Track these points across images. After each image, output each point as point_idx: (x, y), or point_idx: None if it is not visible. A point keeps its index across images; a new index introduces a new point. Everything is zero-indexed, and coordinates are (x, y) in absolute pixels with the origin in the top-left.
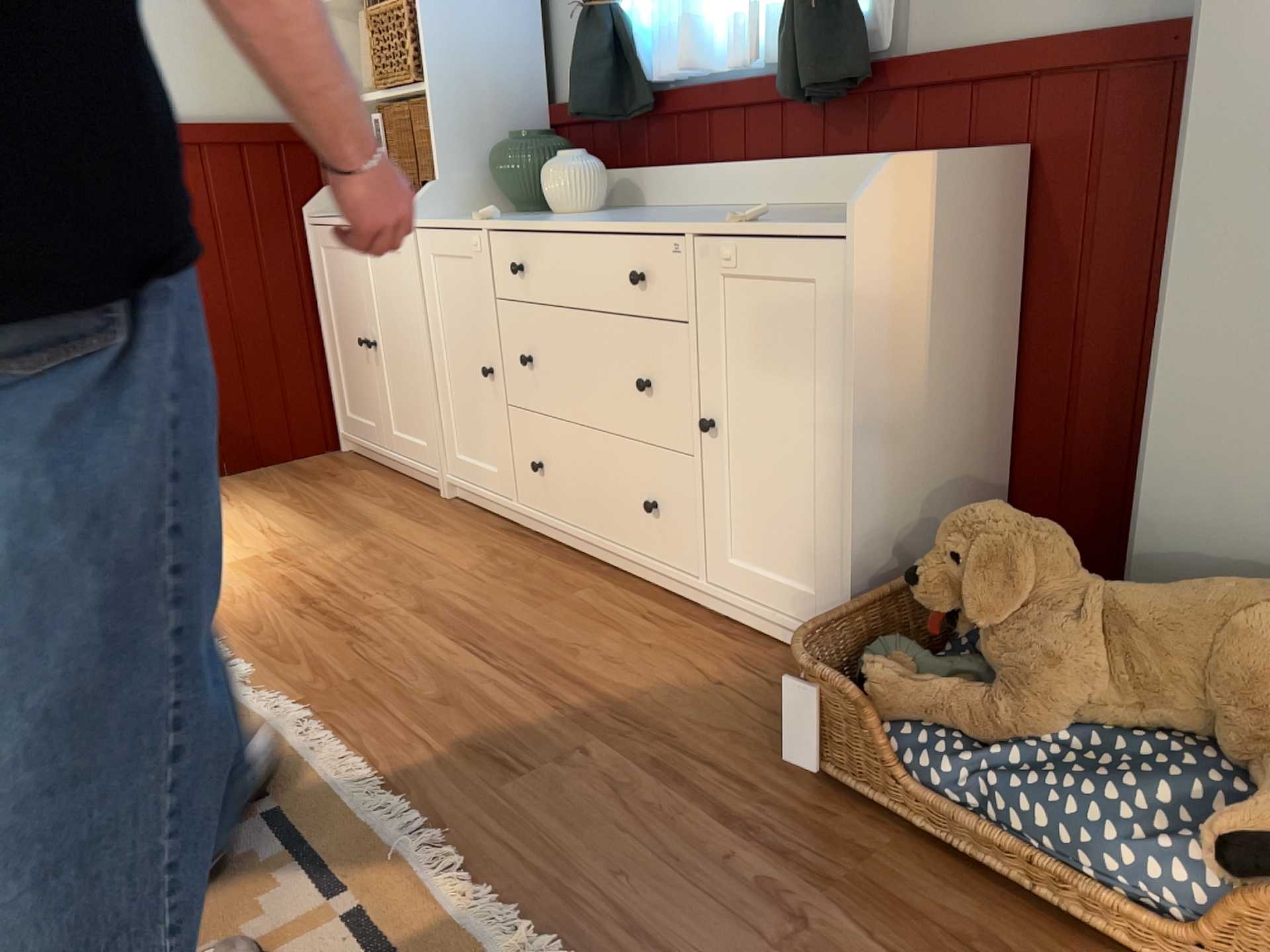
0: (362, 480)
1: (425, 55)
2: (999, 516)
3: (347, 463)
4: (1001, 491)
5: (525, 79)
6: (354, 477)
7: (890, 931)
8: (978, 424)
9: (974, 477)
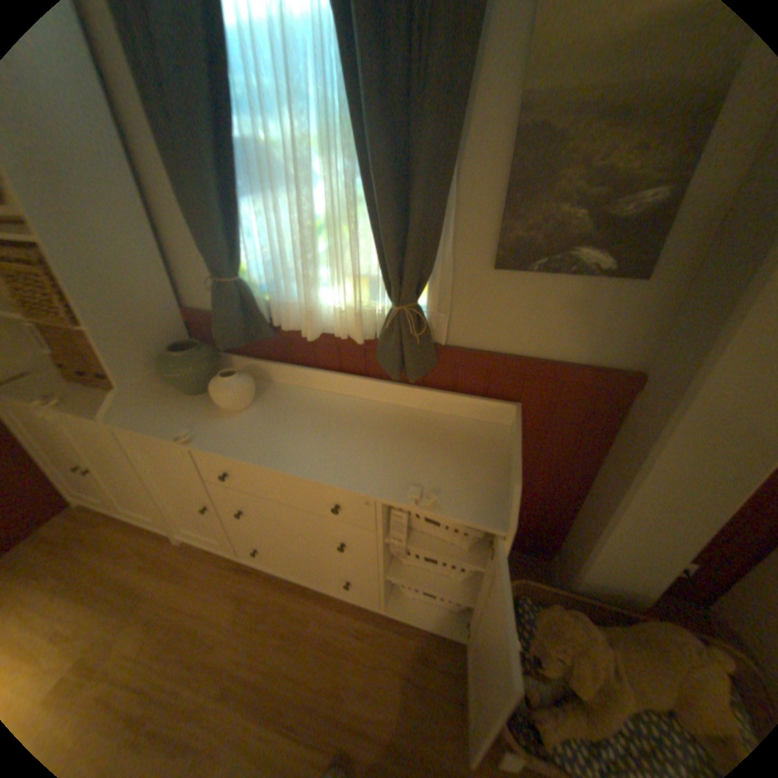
0: (104, 540)
1: (76, 308)
2: (577, 637)
3: (83, 522)
4: None
5: (160, 297)
6: (96, 538)
7: None
8: None
9: None
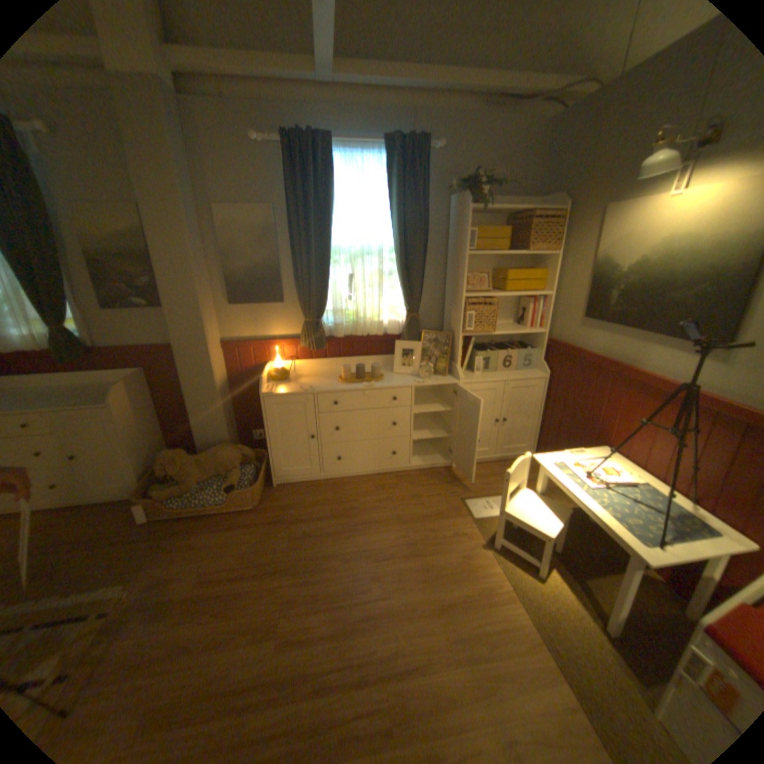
0: None
1: None
2: (168, 454)
3: None
4: (162, 441)
5: None
6: None
7: (175, 538)
8: (152, 430)
9: (155, 442)
